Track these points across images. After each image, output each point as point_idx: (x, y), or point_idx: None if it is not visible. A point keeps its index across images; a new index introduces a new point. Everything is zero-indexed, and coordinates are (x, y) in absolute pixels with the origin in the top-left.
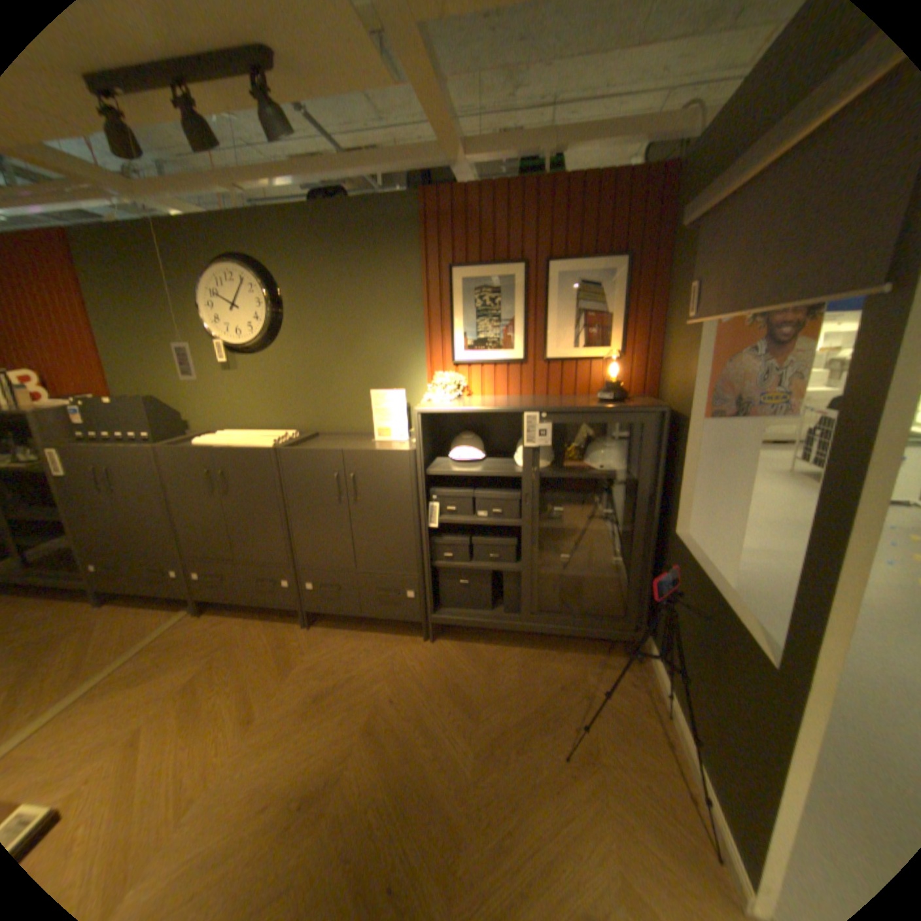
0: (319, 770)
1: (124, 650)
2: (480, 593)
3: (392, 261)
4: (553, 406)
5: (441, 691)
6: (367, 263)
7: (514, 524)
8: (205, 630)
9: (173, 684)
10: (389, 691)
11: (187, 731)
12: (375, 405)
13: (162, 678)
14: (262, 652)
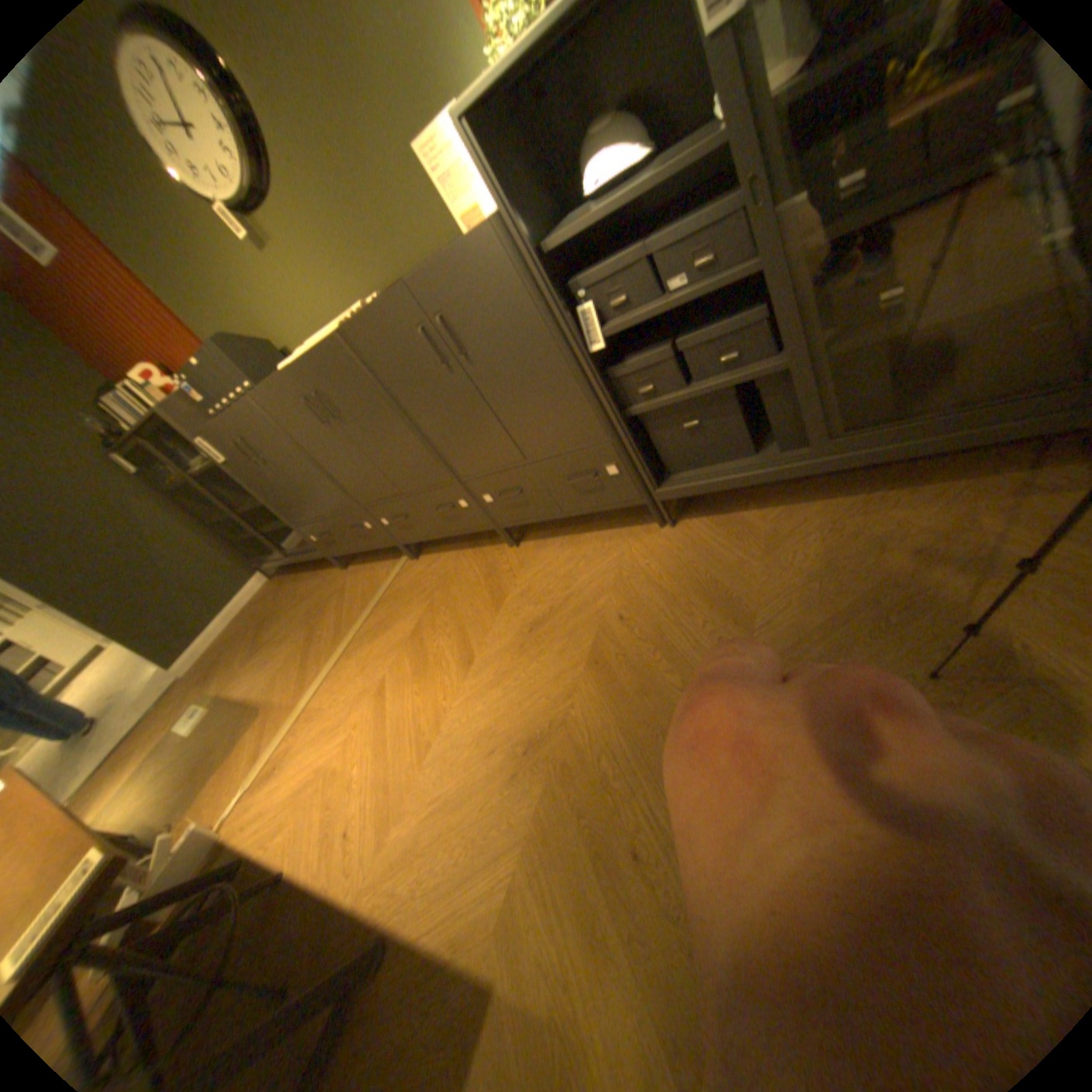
0: (546, 709)
1: (368, 605)
2: (729, 430)
3: None
4: None
5: (695, 592)
6: None
7: (753, 267)
8: (426, 571)
9: (406, 631)
10: (621, 603)
11: (422, 676)
12: (433, 170)
13: (397, 627)
14: (477, 583)
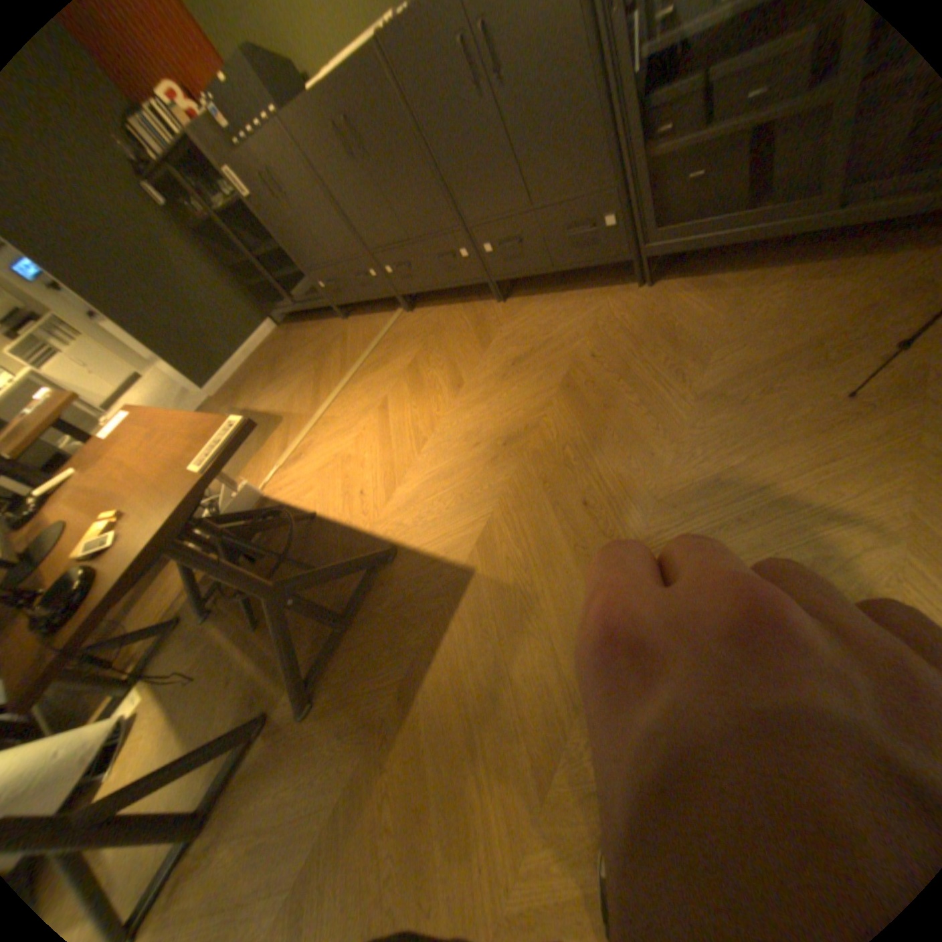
0: (522, 417)
1: (368, 346)
2: (731, 184)
3: None
4: None
5: (662, 336)
6: None
7: None
8: (419, 321)
9: (403, 365)
10: (594, 345)
11: (418, 396)
12: None
13: (395, 362)
14: (466, 330)
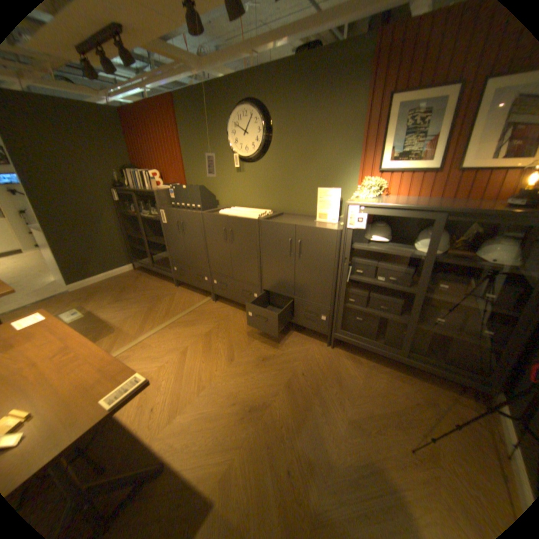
0: (261, 396)
1: (185, 309)
2: (369, 328)
3: (347, 94)
4: (461, 207)
5: (334, 379)
6: (329, 97)
7: (405, 290)
8: (218, 309)
9: (202, 331)
10: (303, 368)
11: (206, 355)
12: (319, 198)
13: (198, 327)
14: (241, 327)
